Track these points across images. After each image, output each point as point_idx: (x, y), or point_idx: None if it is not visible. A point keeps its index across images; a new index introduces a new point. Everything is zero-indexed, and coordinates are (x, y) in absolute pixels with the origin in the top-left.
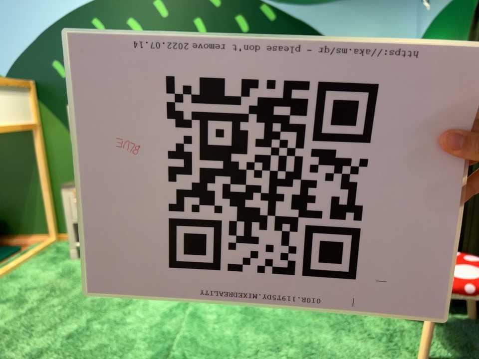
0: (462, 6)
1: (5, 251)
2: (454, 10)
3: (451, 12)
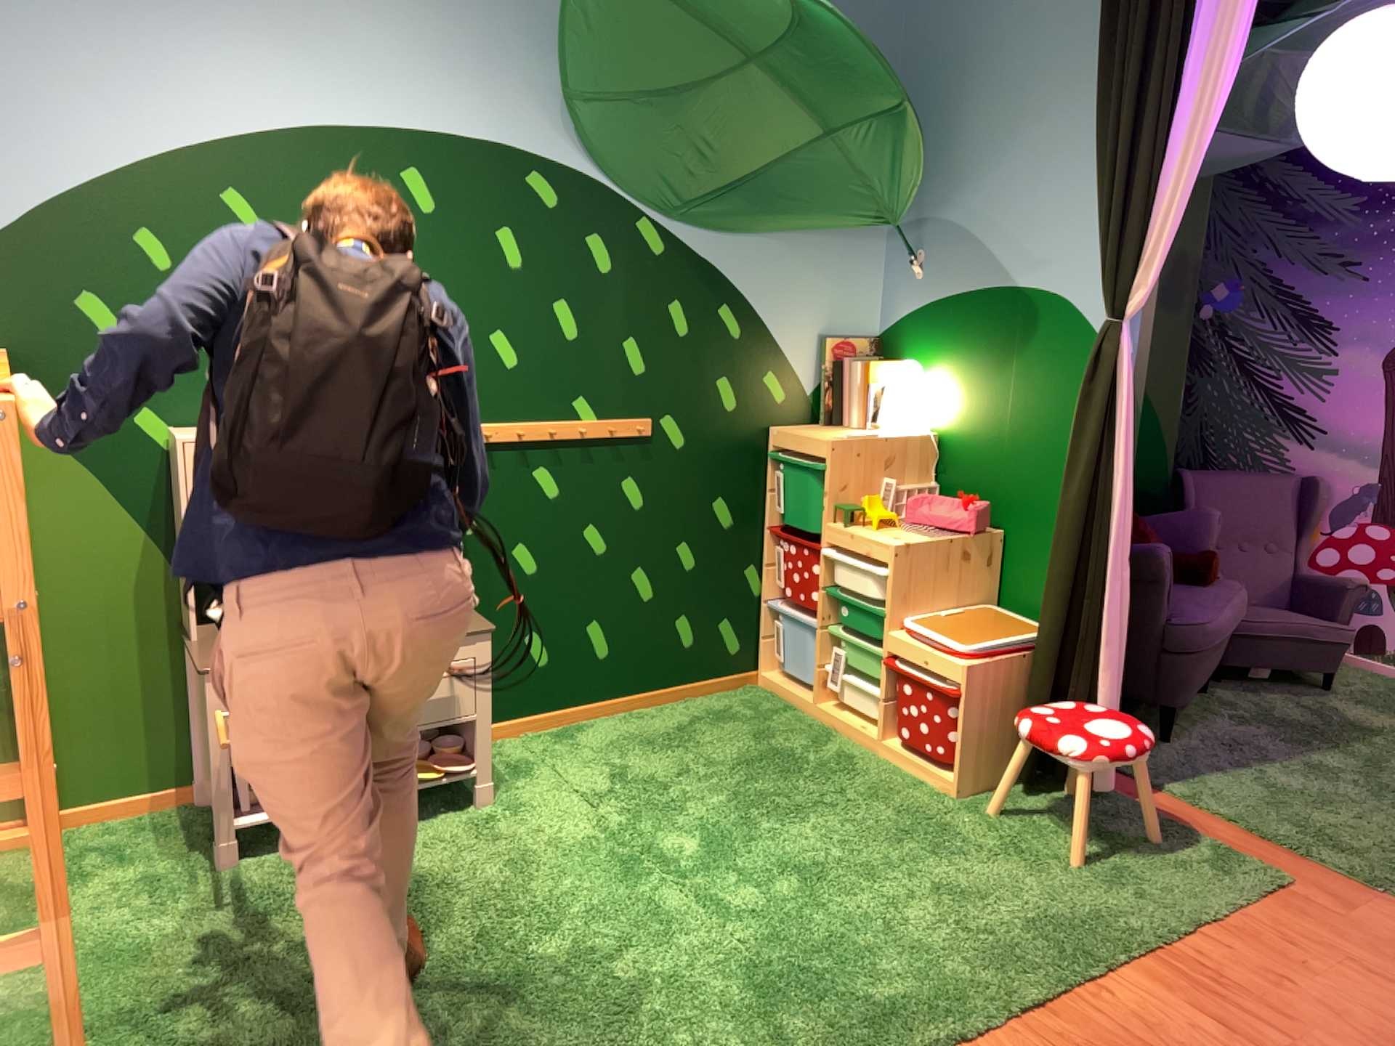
0: (996, 314)
1: None
2: (979, 313)
3: (970, 312)
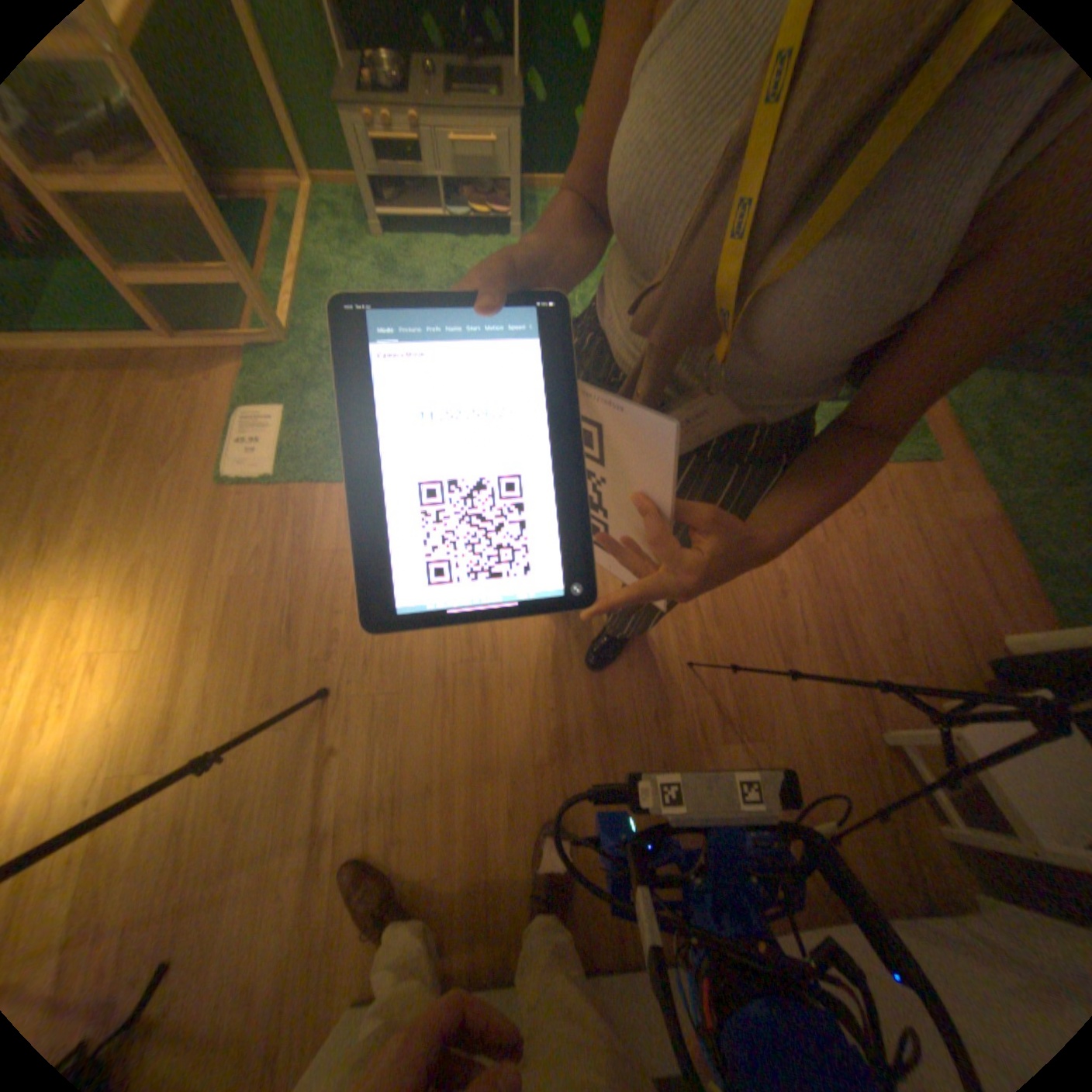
0: None
1: (239, 206)
2: None
3: None
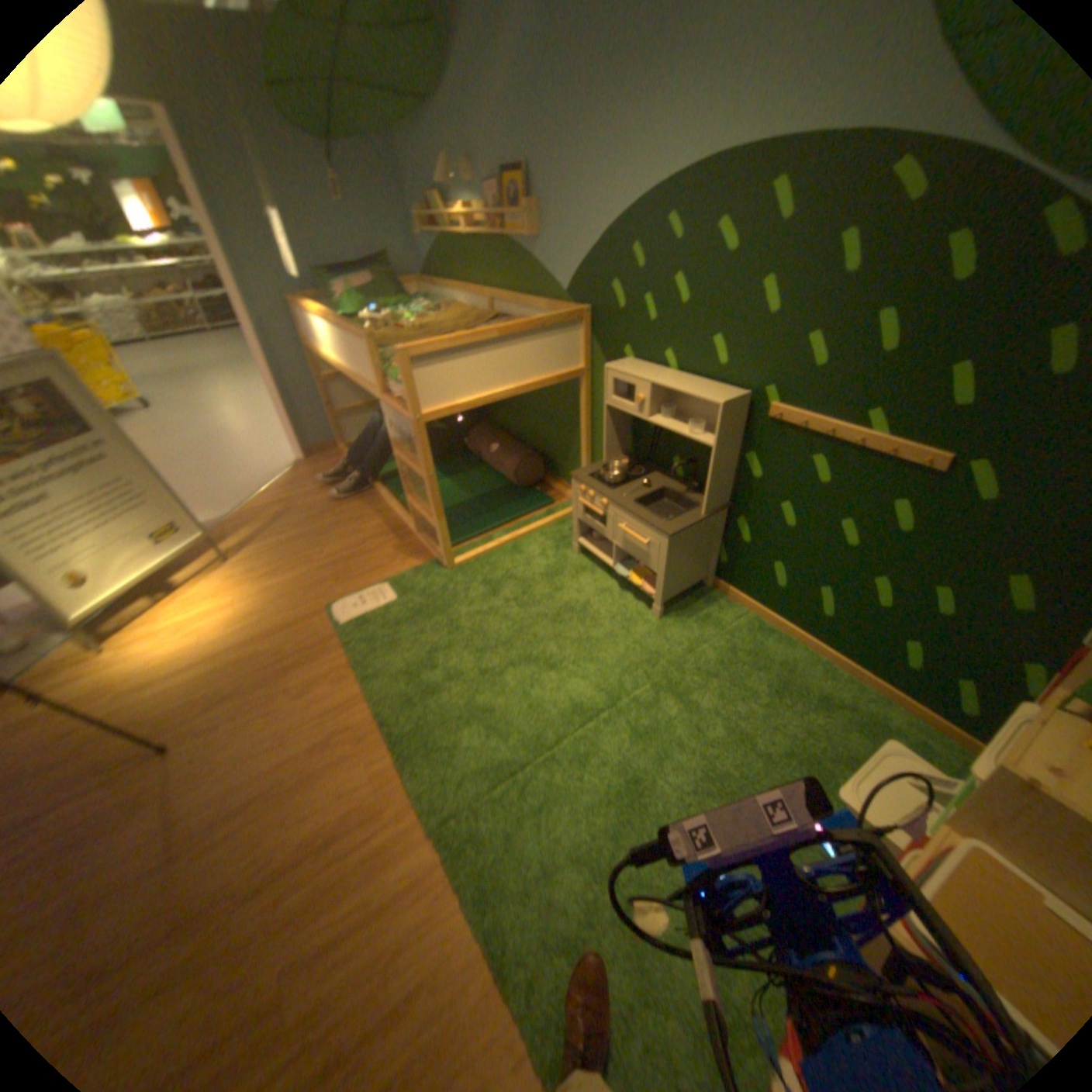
0: None
1: (545, 497)
2: None
3: None
